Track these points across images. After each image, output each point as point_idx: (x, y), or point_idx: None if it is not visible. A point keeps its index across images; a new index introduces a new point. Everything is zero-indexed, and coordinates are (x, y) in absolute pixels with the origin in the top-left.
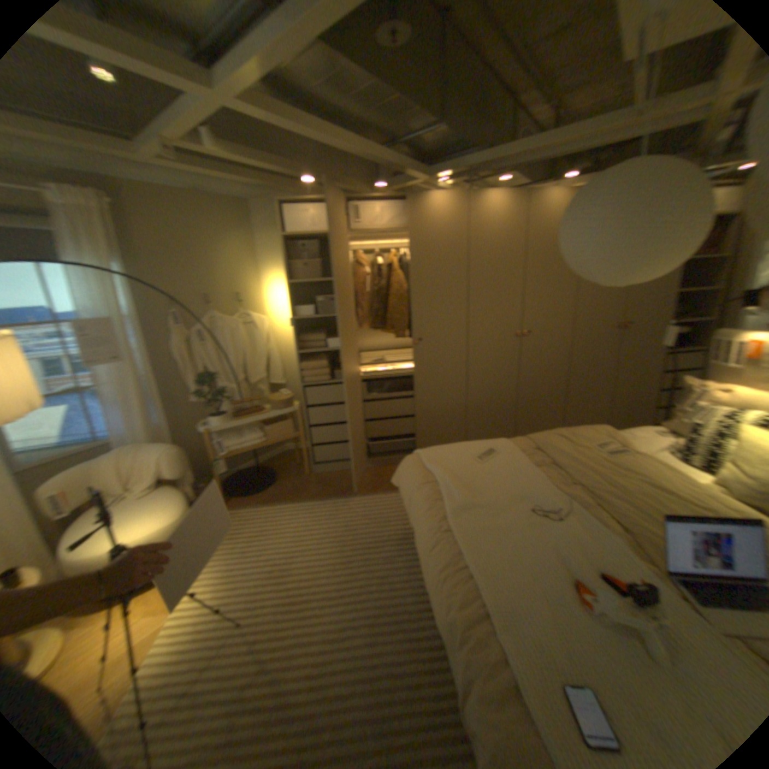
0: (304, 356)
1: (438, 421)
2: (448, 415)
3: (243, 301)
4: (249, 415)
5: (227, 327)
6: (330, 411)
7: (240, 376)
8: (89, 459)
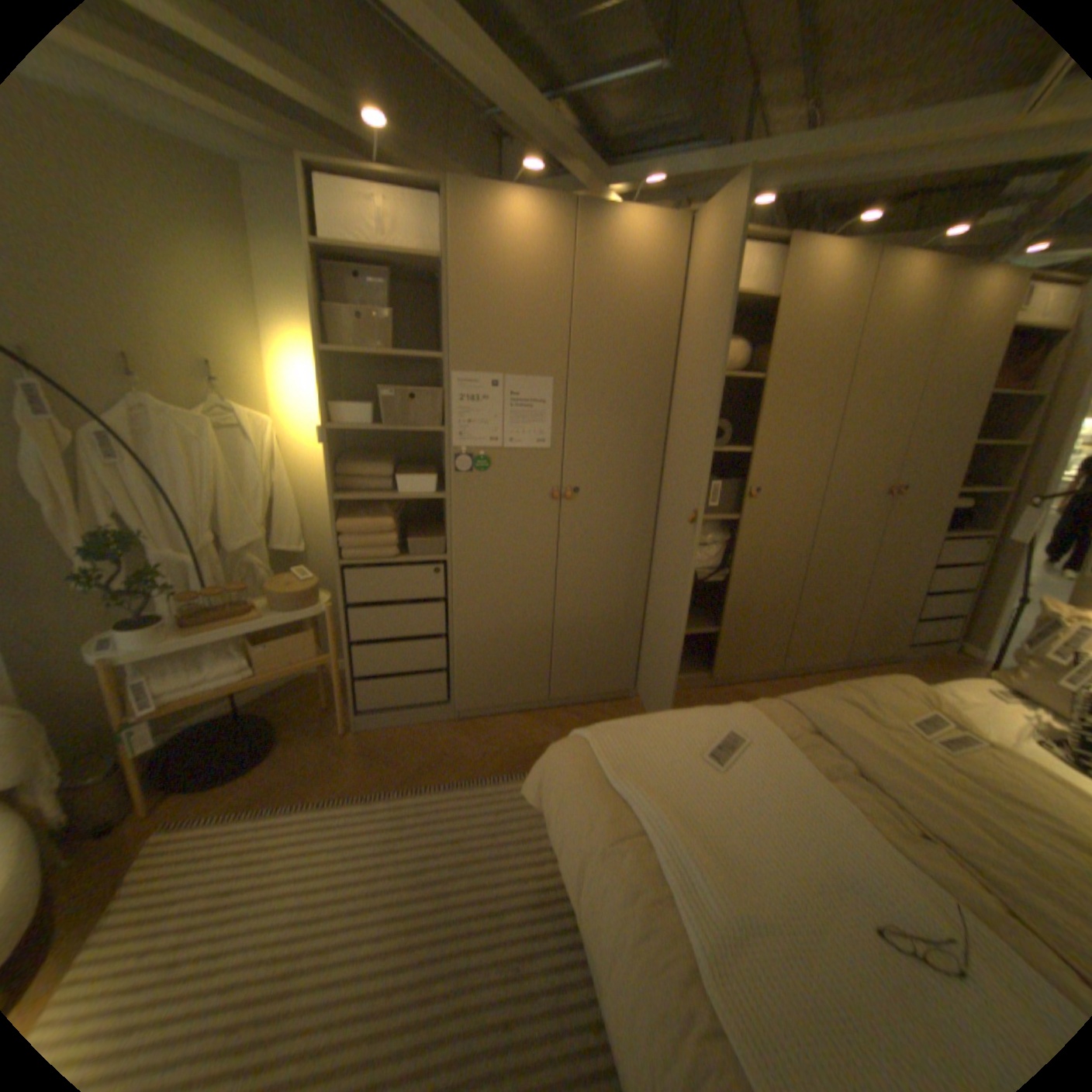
0: (343, 504)
1: (592, 637)
2: (611, 627)
3: (213, 379)
4: (214, 622)
5: (171, 430)
6: (391, 615)
7: (199, 537)
8: None
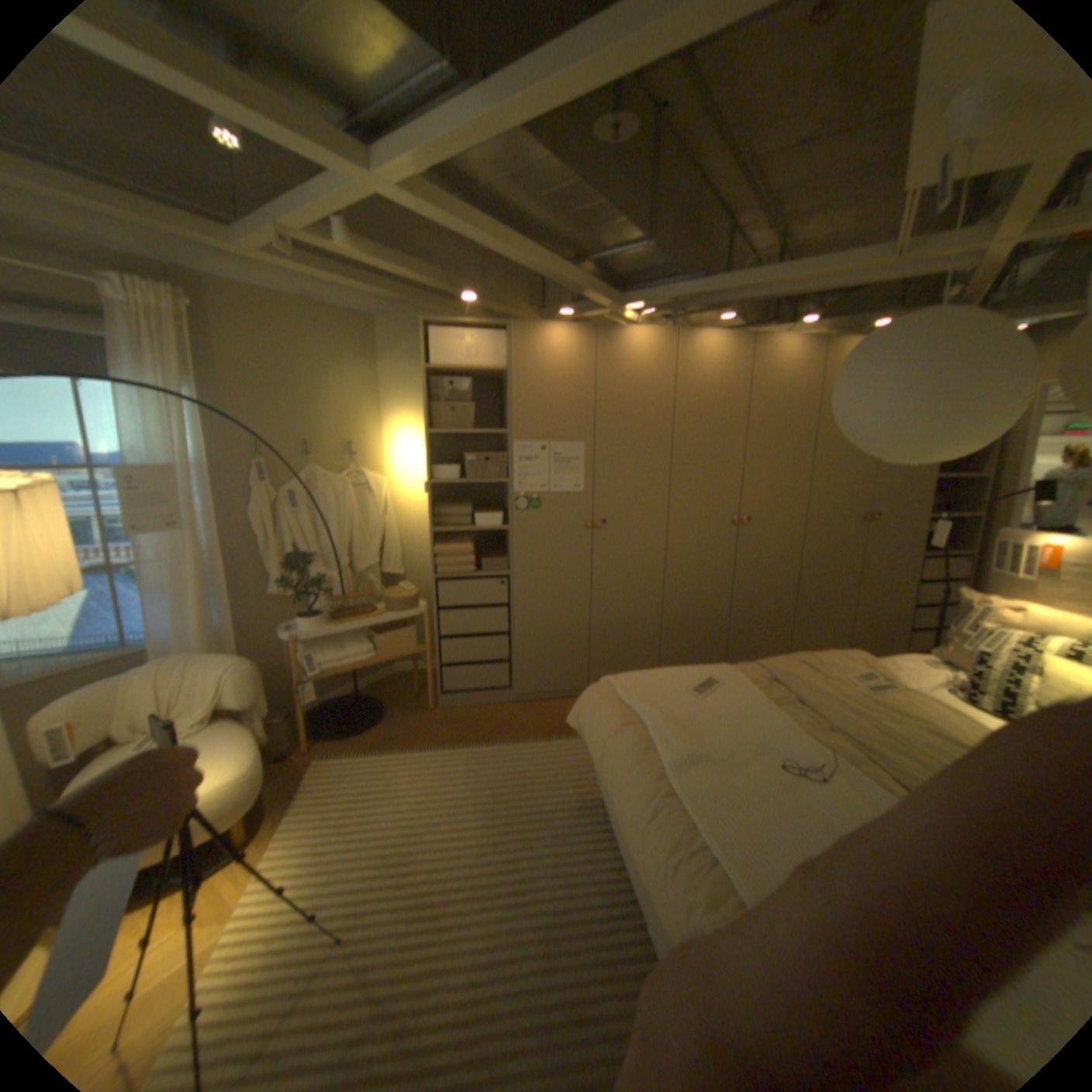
0: (437, 535)
1: (622, 637)
2: (636, 629)
3: (353, 452)
4: (353, 617)
5: (329, 488)
6: (470, 616)
7: (341, 560)
8: (106, 674)
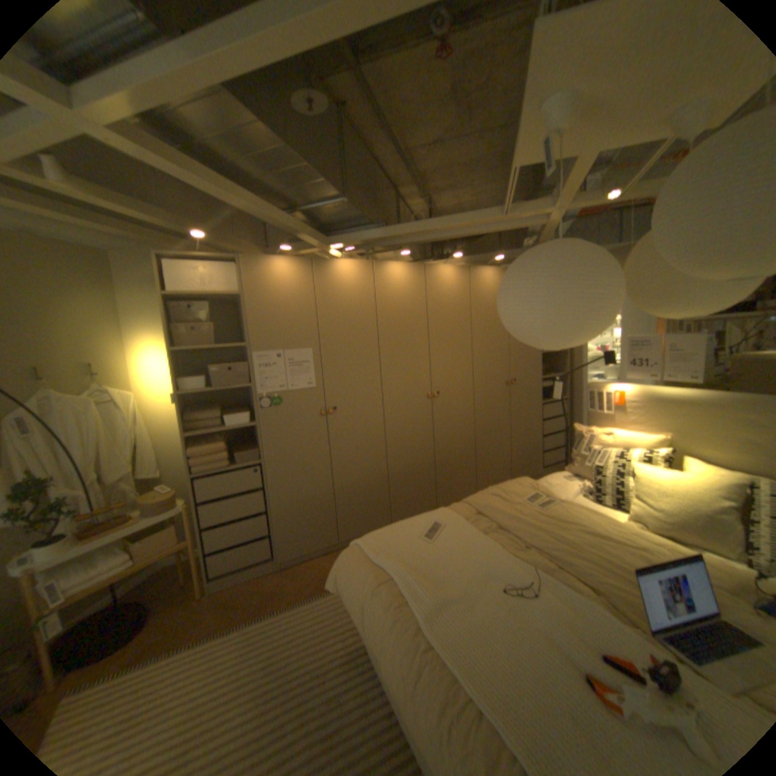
0: (188, 440)
1: (359, 497)
2: (370, 488)
3: (93, 374)
4: (102, 533)
5: (66, 410)
6: (227, 506)
7: (86, 478)
8: None
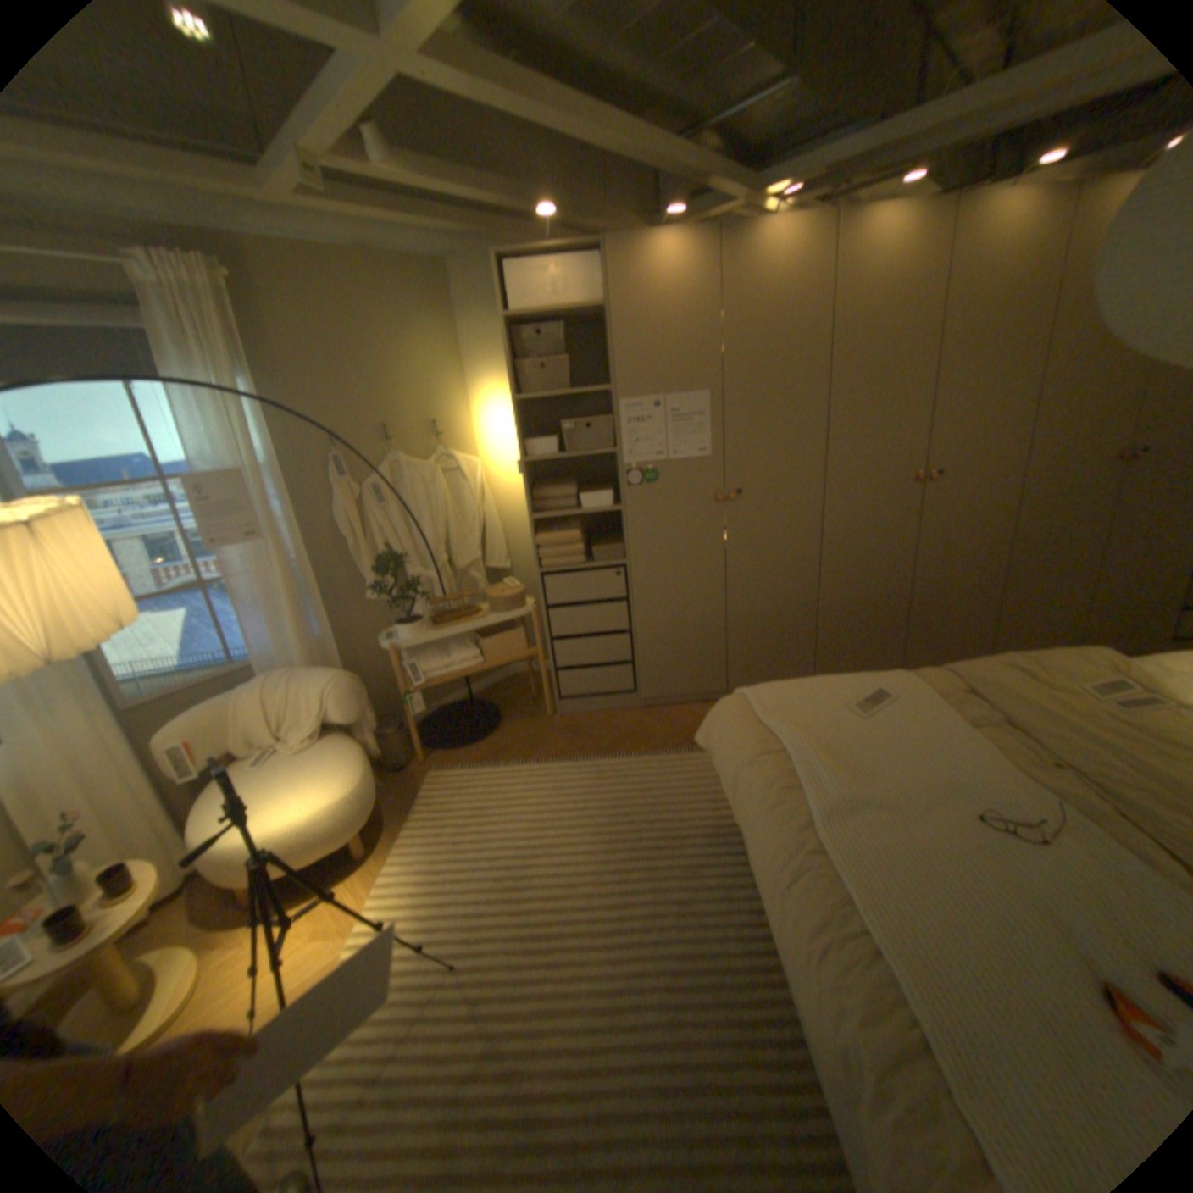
0: (539, 523)
1: (766, 631)
2: (784, 621)
3: (438, 433)
4: (454, 621)
5: (415, 477)
6: (583, 614)
7: (438, 558)
8: (218, 690)
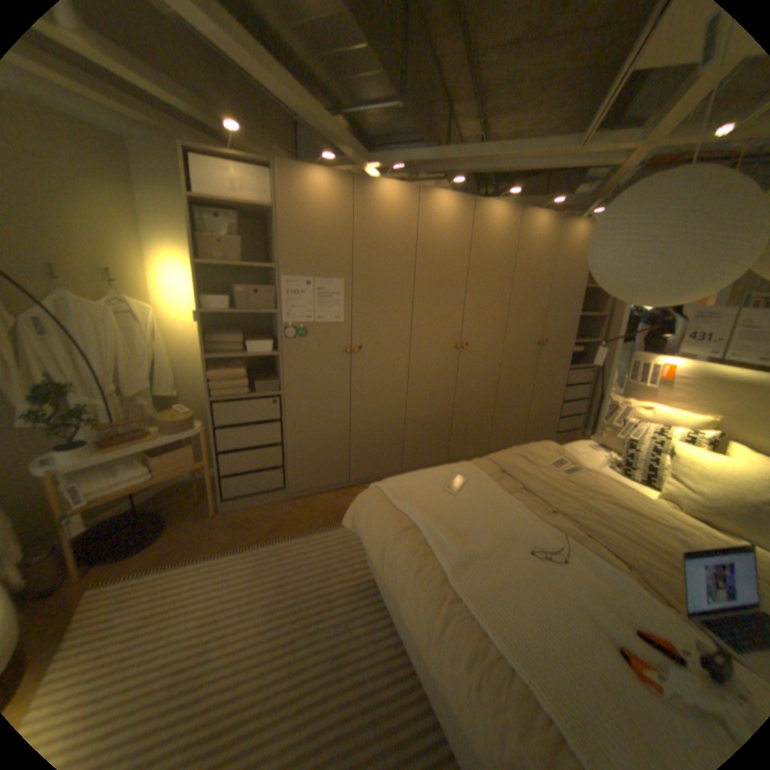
0: (208, 361)
1: (374, 439)
2: (385, 432)
3: (112, 279)
4: (122, 443)
5: (84, 315)
6: (245, 432)
7: (105, 387)
8: None
